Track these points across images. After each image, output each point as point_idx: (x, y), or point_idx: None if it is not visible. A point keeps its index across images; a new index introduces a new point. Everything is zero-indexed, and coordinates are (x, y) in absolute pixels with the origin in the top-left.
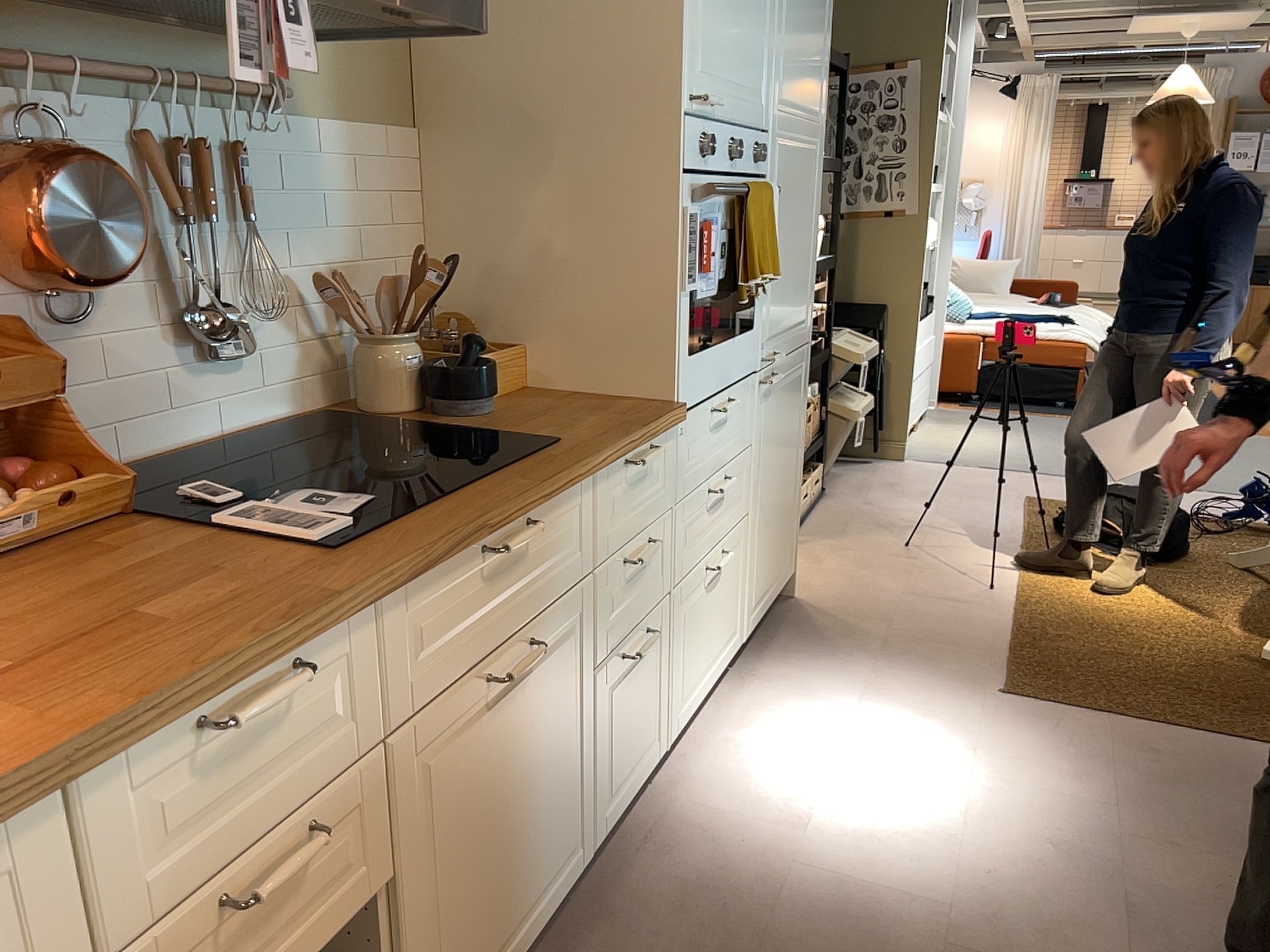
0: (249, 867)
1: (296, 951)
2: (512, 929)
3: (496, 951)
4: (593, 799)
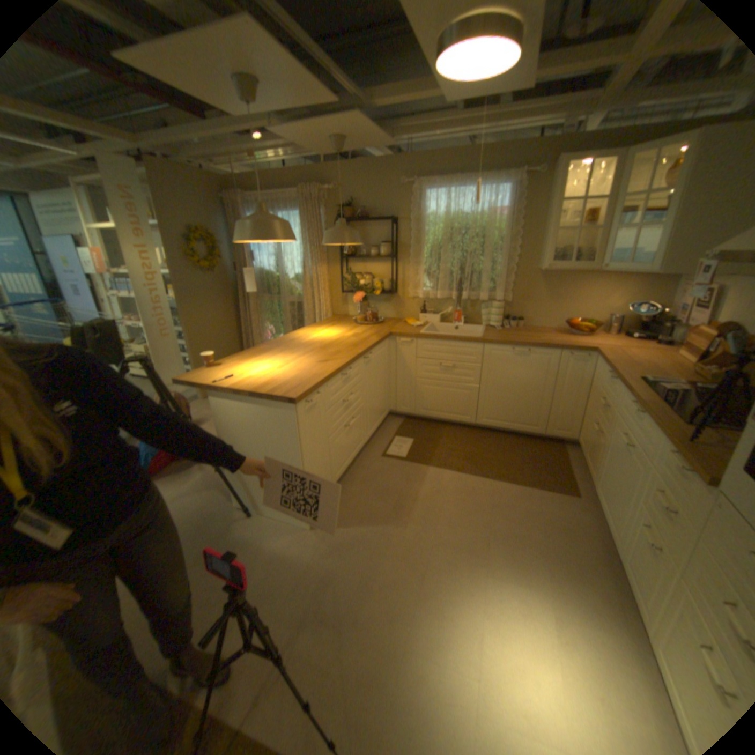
0: (607, 400)
1: (603, 423)
2: (609, 511)
3: (607, 505)
4: (627, 545)
